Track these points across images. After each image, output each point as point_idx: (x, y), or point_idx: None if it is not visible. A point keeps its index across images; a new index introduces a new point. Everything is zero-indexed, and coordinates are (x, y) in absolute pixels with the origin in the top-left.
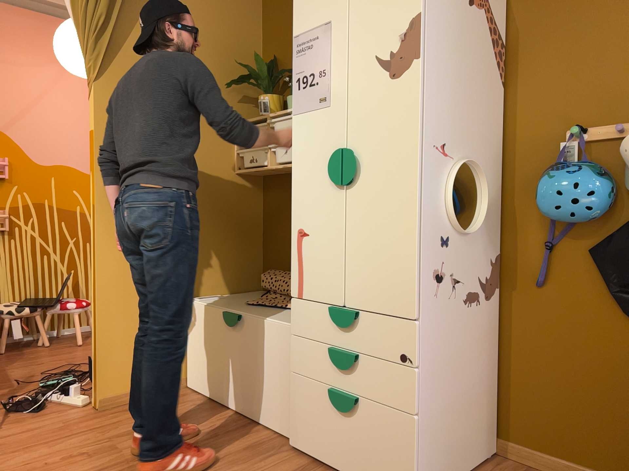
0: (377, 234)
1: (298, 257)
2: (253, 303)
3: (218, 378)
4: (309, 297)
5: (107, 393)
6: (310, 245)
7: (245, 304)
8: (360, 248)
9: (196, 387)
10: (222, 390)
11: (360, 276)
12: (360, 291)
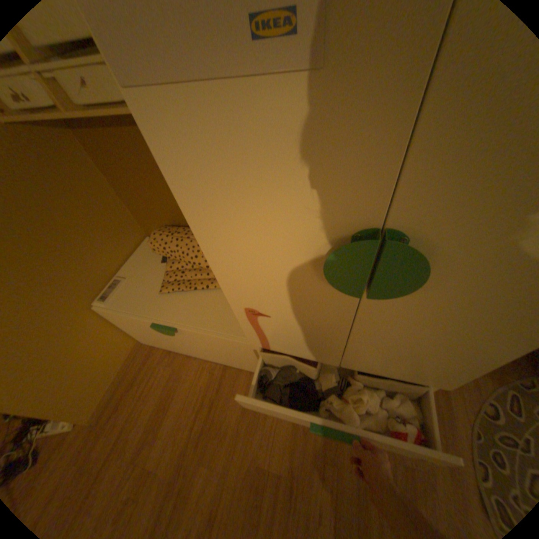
0: (421, 341)
1: (254, 326)
2: (167, 288)
3: (174, 346)
4: (281, 350)
5: (87, 412)
6: (274, 323)
7: (160, 293)
8: (379, 344)
9: (153, 345)
10: (182, 351)
11: (371, 358)
12: (367, 364)
